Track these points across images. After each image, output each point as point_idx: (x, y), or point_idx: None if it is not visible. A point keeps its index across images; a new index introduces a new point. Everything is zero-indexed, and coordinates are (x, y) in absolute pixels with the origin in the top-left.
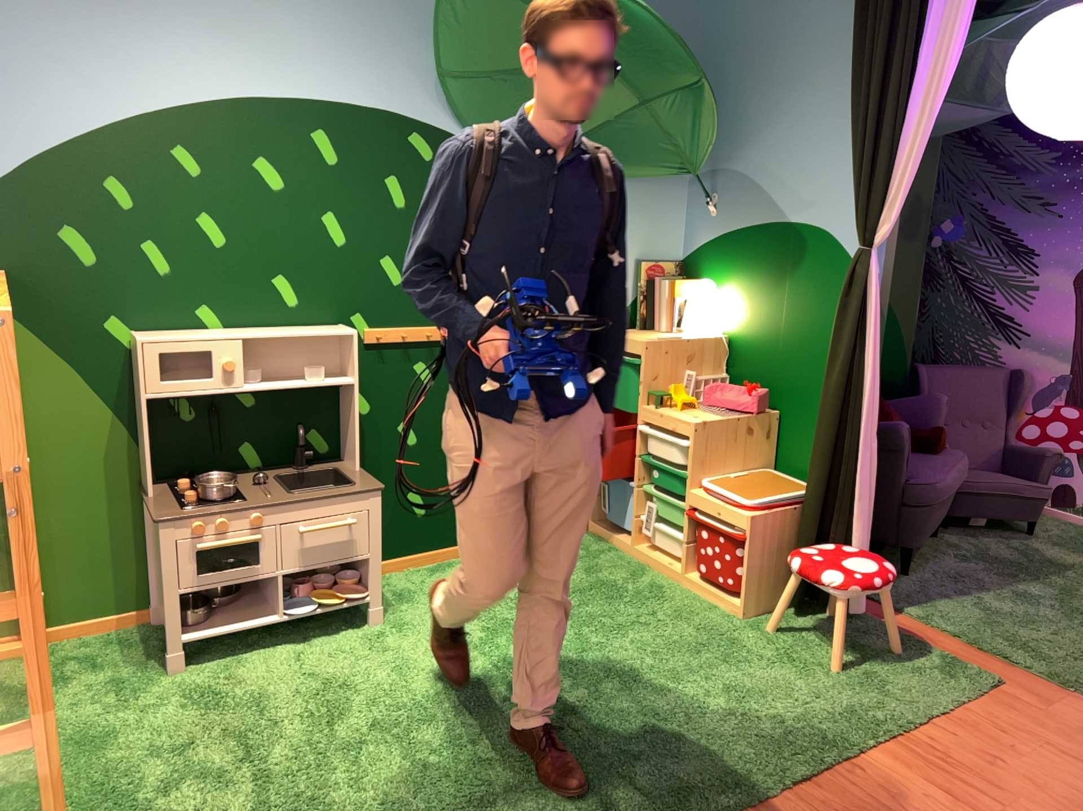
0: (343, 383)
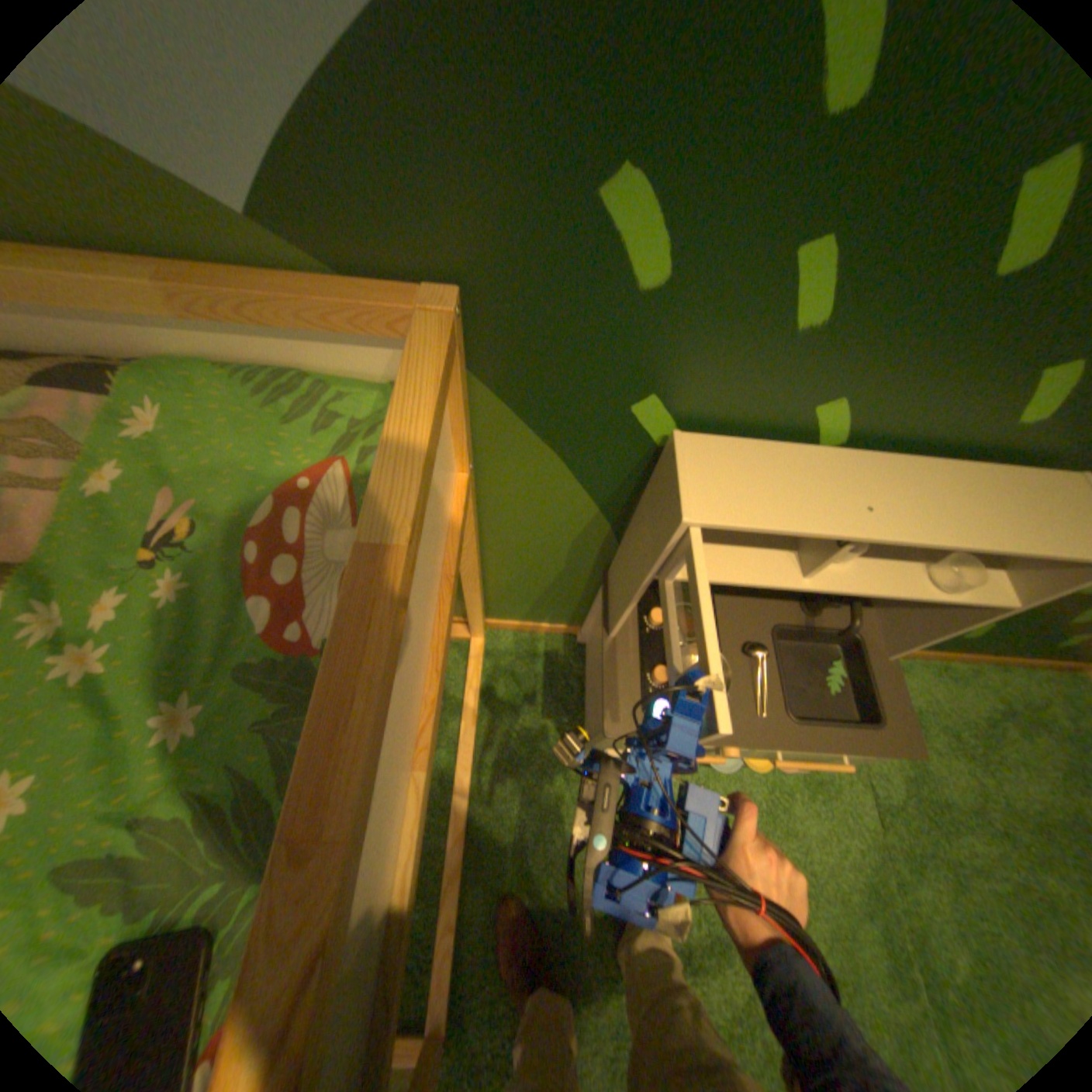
0: (991, 606)
